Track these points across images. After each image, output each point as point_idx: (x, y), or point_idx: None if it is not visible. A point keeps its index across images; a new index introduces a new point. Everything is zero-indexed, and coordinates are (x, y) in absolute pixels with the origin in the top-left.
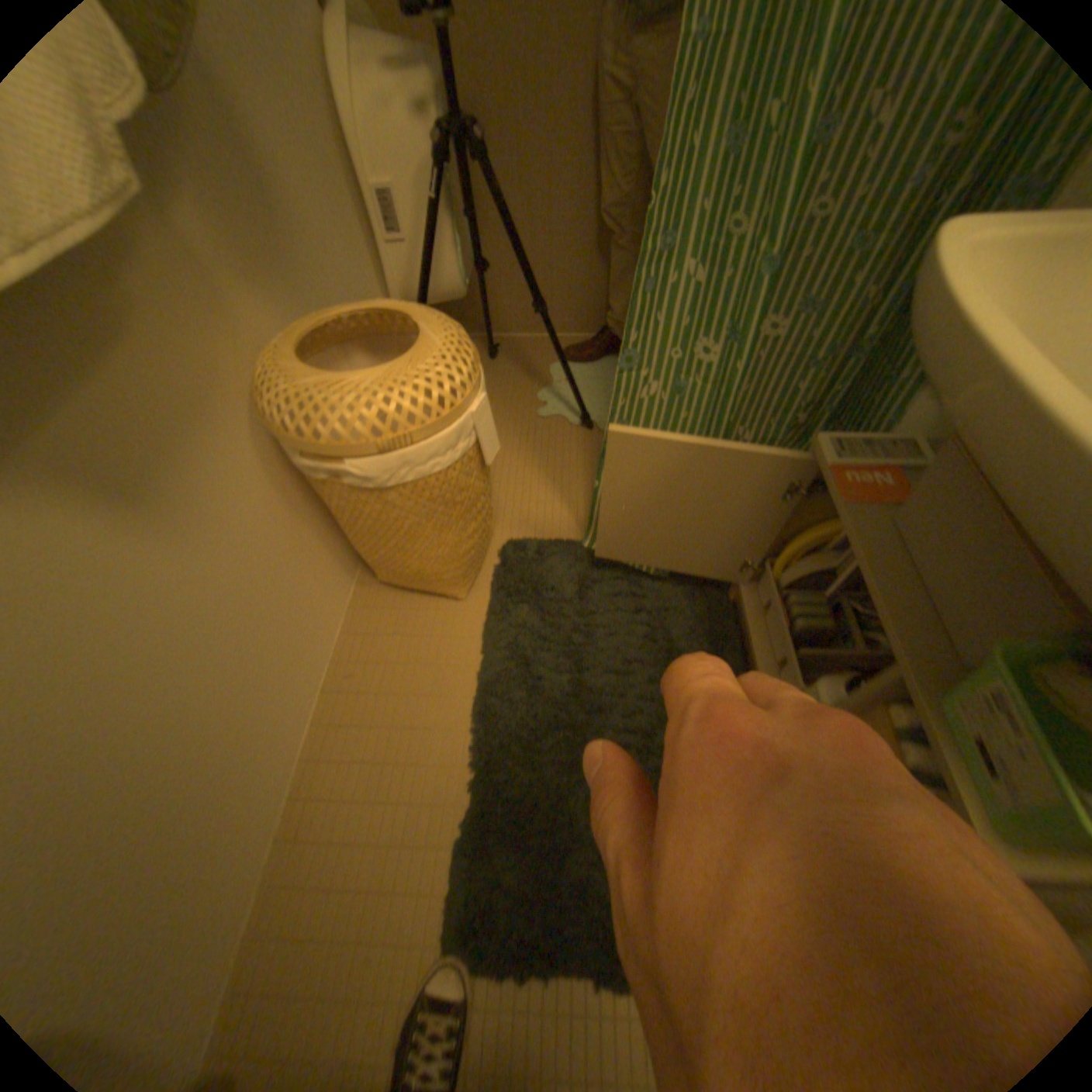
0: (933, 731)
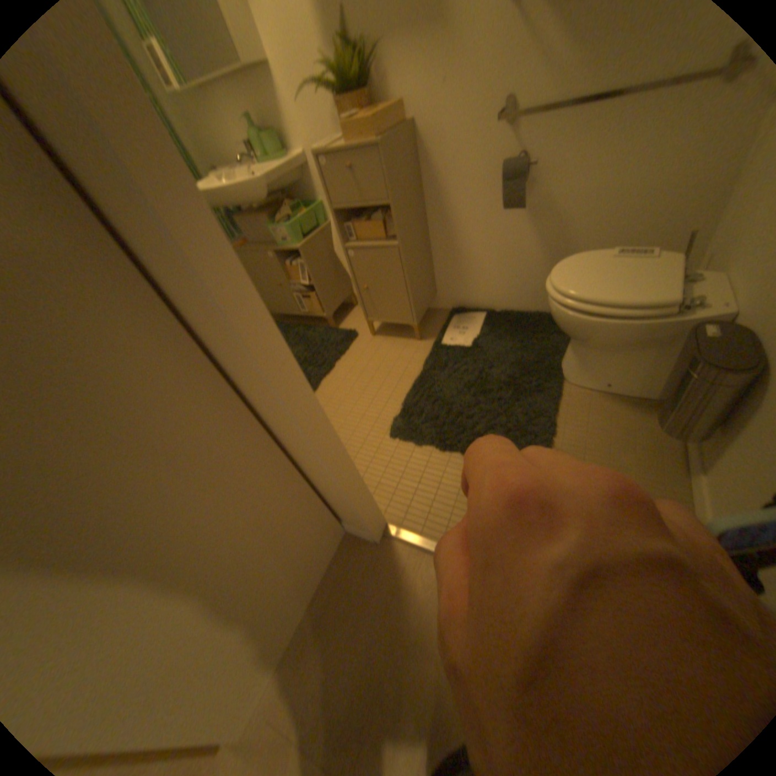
0: (281, 247)
